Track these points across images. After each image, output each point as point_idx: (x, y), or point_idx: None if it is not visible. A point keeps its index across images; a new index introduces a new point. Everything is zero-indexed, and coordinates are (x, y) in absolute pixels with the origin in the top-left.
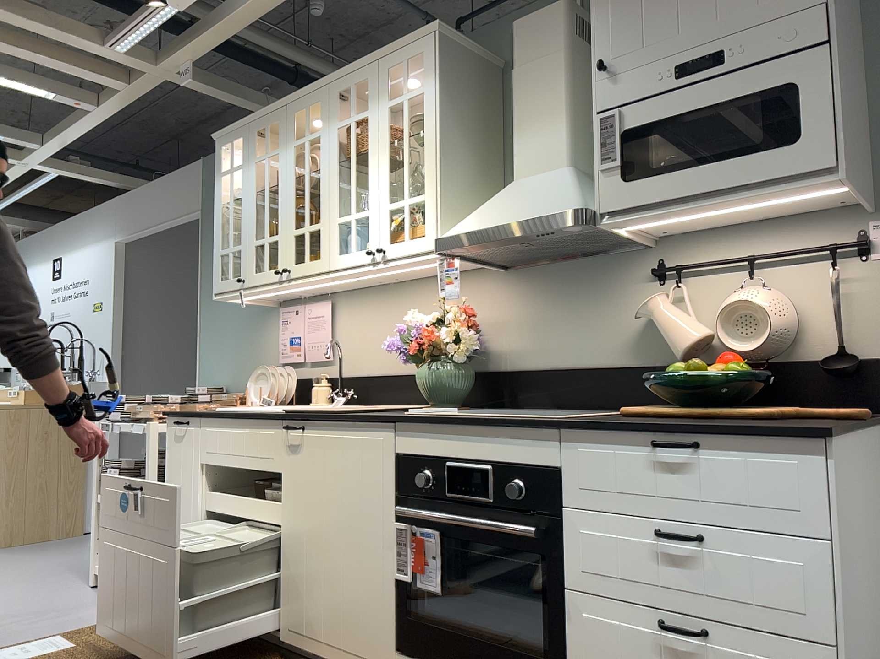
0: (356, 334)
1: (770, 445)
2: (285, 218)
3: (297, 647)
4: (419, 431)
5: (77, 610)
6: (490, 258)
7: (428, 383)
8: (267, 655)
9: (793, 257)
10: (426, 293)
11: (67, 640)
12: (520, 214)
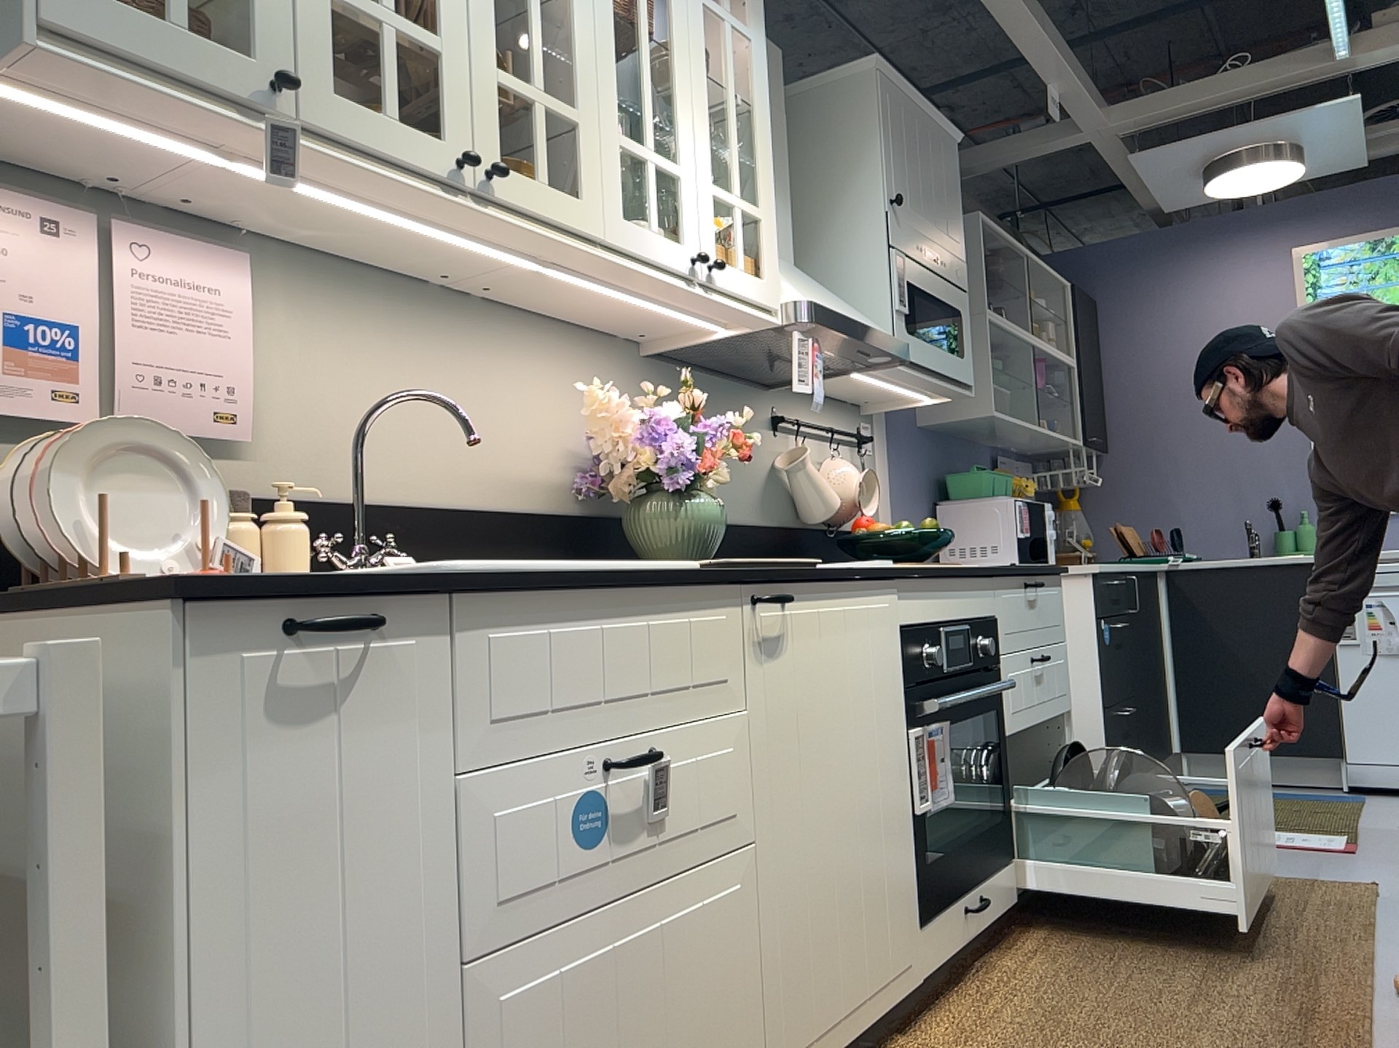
0: (333, 384)
1: (1054, 581)
2: (465, 11)
3: None
4: (919, 588)
5: None
6: (726, 342)
7: (701, 526)
8: None
9: (840, 438)
10: (521, 344)
11: None
12: (861, 319)
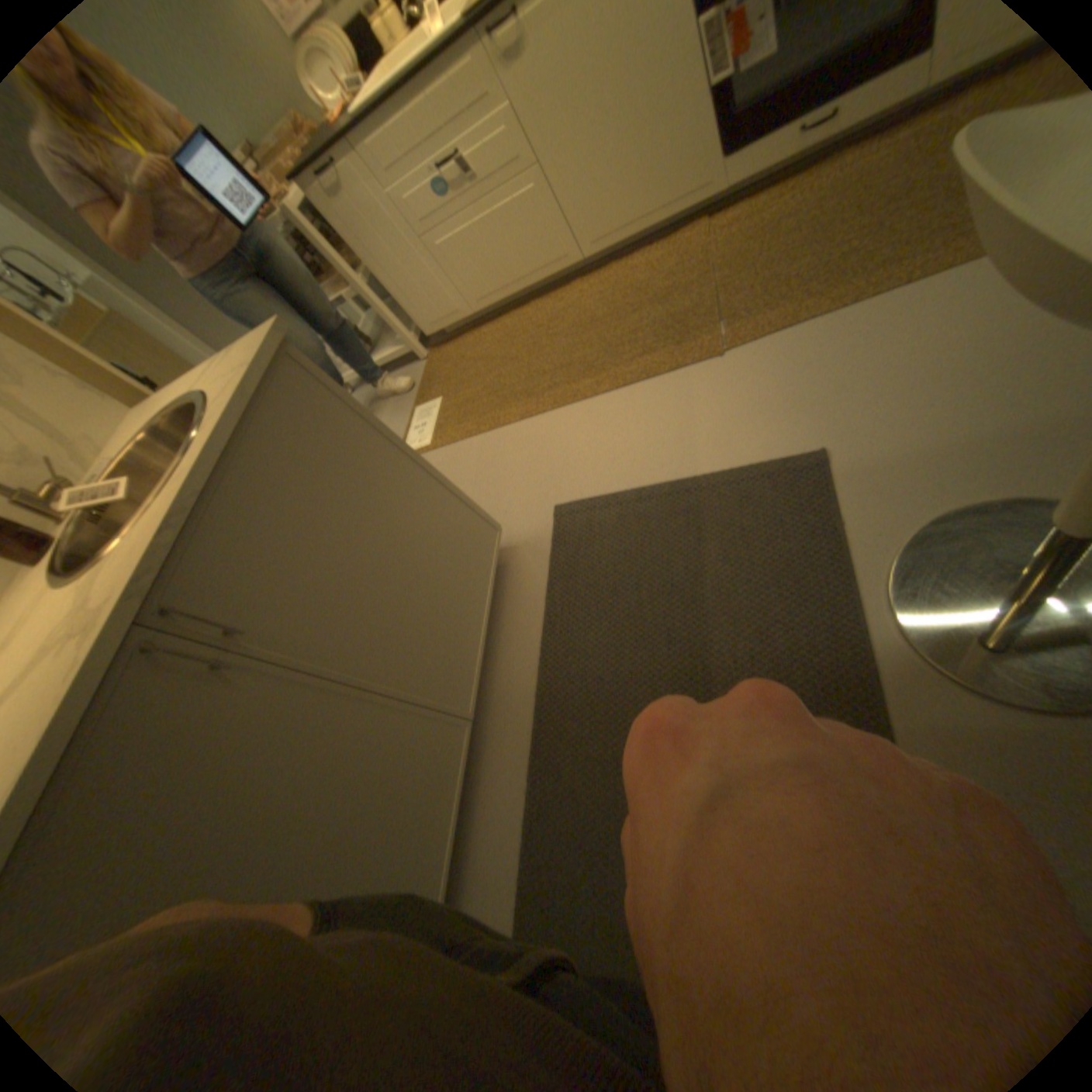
0: None
1: None
2: None
3: (608, 246)
4: None
5: (382, 400)
6: None
7: None
8: (572, 281)
9: None
10: None
11: (427, 402)
12: None
